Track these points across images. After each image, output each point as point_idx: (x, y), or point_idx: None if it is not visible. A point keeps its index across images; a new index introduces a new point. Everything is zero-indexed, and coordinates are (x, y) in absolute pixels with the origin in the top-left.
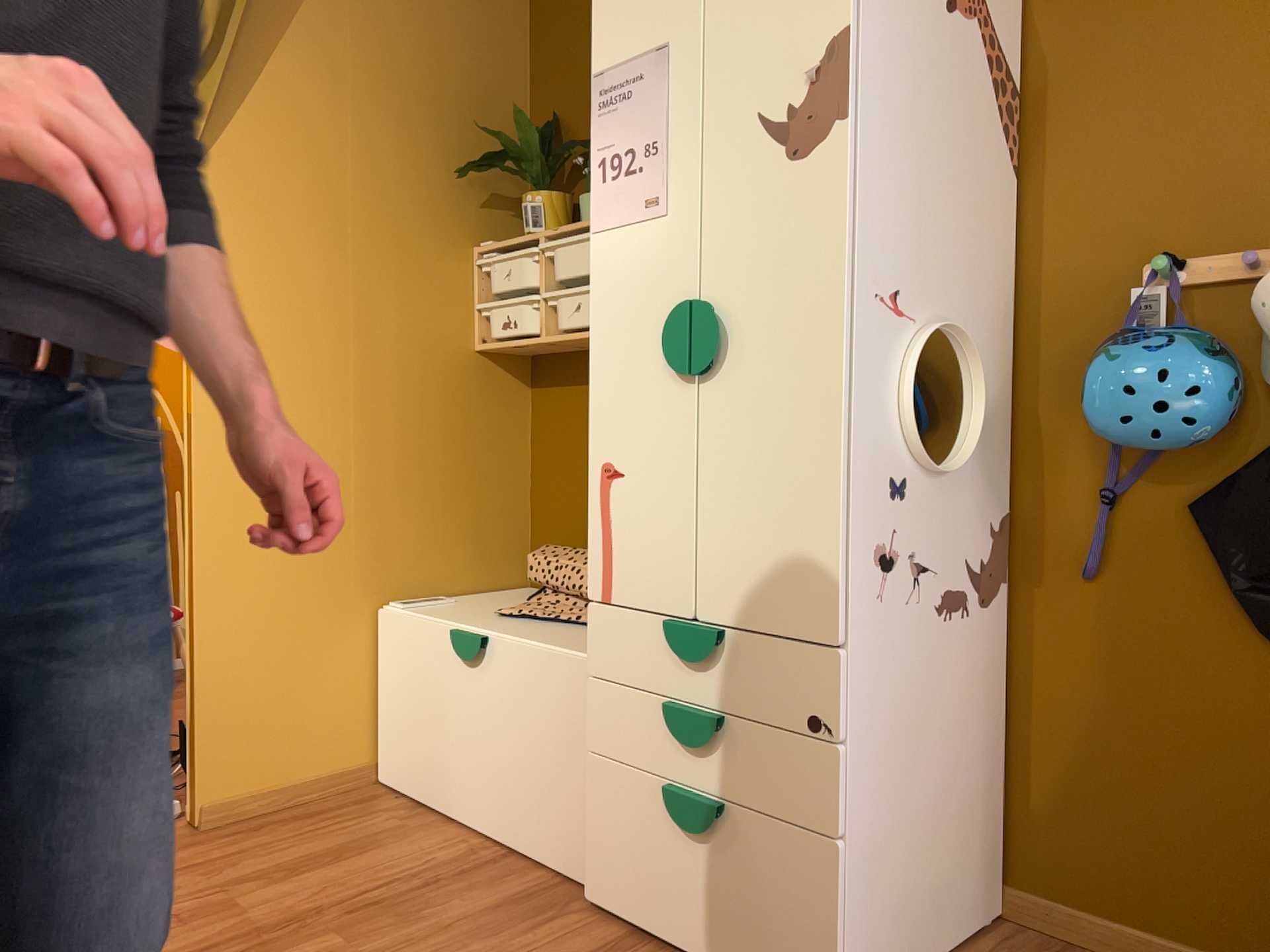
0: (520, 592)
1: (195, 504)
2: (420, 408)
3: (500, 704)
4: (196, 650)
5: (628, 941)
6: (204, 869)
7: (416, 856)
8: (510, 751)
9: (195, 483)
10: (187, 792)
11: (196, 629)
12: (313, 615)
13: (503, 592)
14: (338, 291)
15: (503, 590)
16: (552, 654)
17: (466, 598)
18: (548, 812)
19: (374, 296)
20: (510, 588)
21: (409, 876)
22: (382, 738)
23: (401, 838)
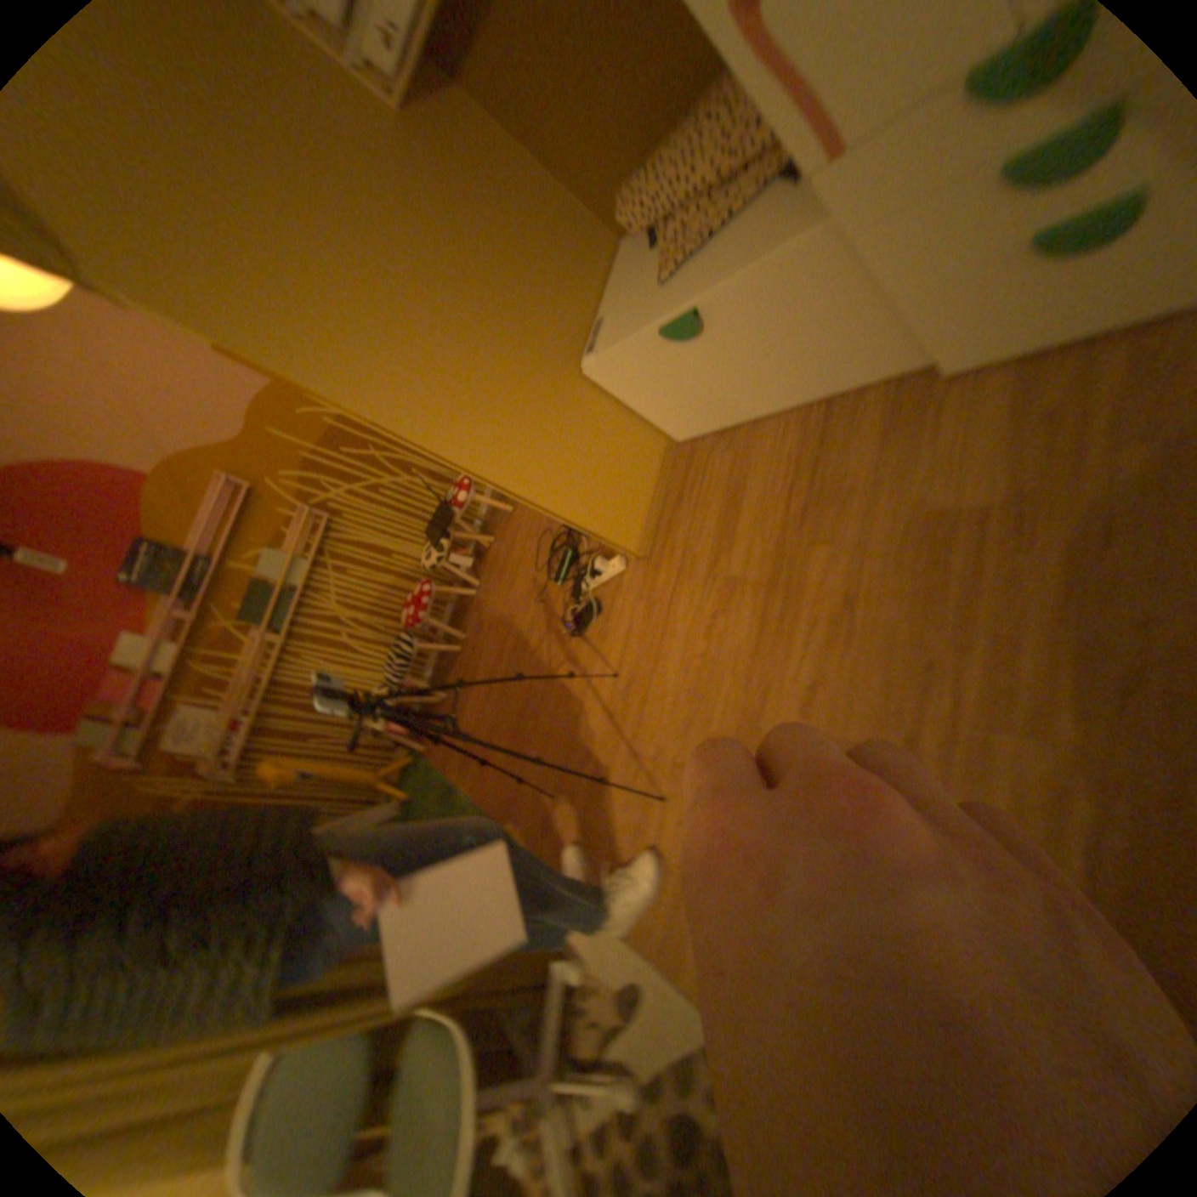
0: (627, 250)
1: (449, 457)
2: (438, 217)
3: (747, 334)
4: (548, 508)
5: (1026, 368)
6: (684, 573)
7: (776, 459)
8: (782, 351)
9: (432, 448)
10: (620, 551)
11: (535, 501)
12: (563, 420)
13: (618, 264)
14: (286, 211)
15: (613, 262)
16: (775, 260)
17: (609, 298)
18: (852, 355)
19: (303, 175)
20: (613, 256)
21: (794, 474)
22: (661, 423)
23: (749, 458)
